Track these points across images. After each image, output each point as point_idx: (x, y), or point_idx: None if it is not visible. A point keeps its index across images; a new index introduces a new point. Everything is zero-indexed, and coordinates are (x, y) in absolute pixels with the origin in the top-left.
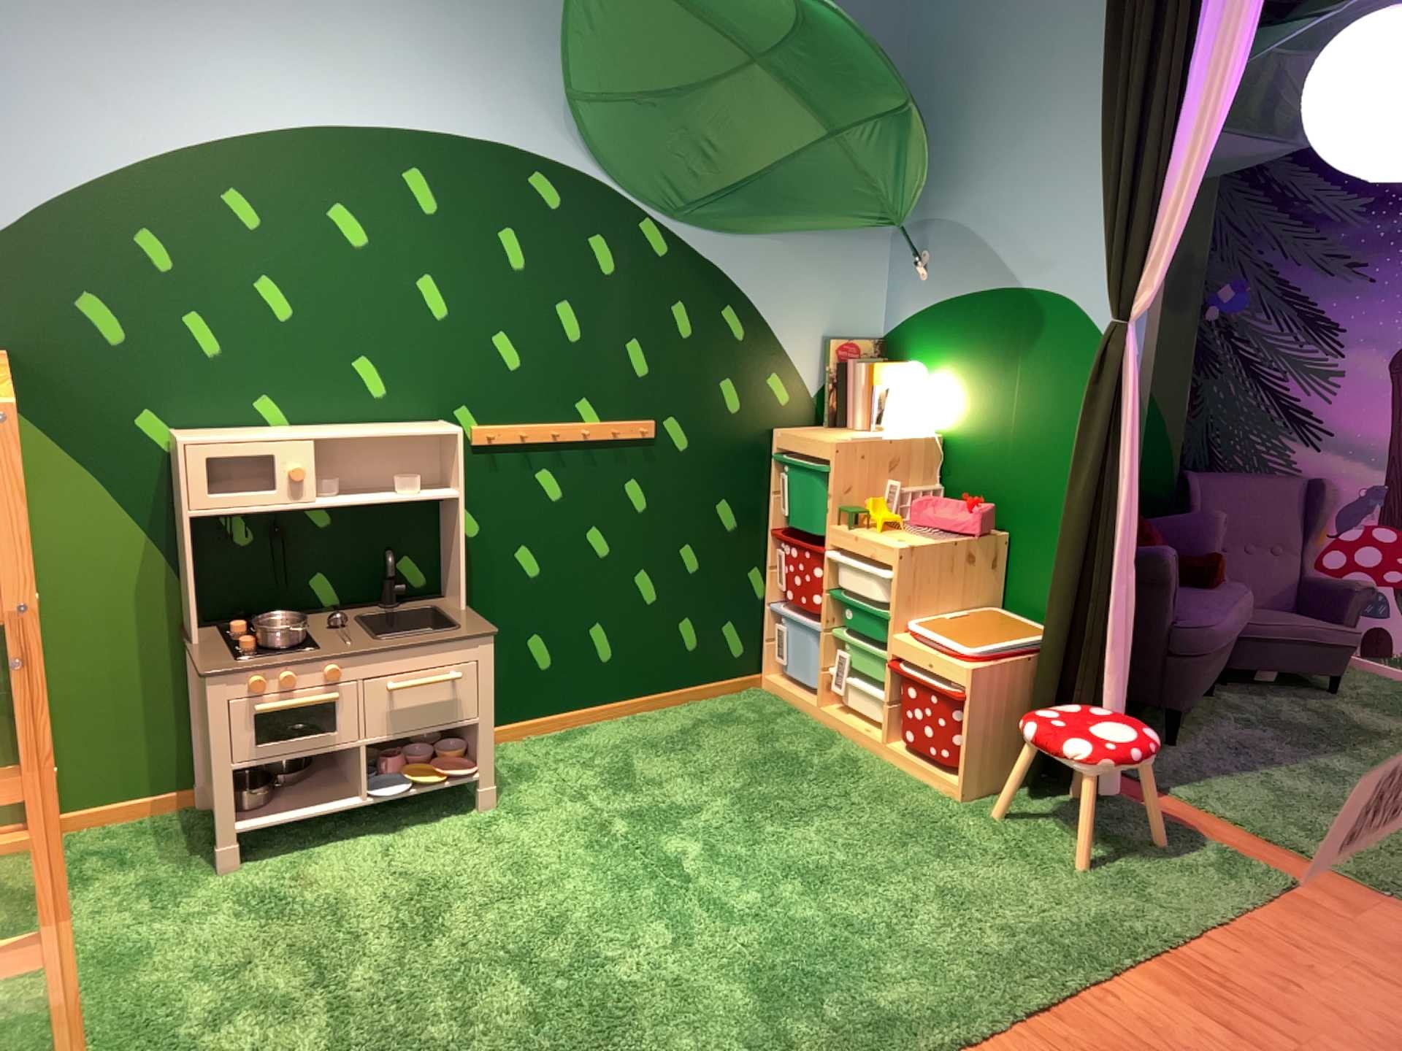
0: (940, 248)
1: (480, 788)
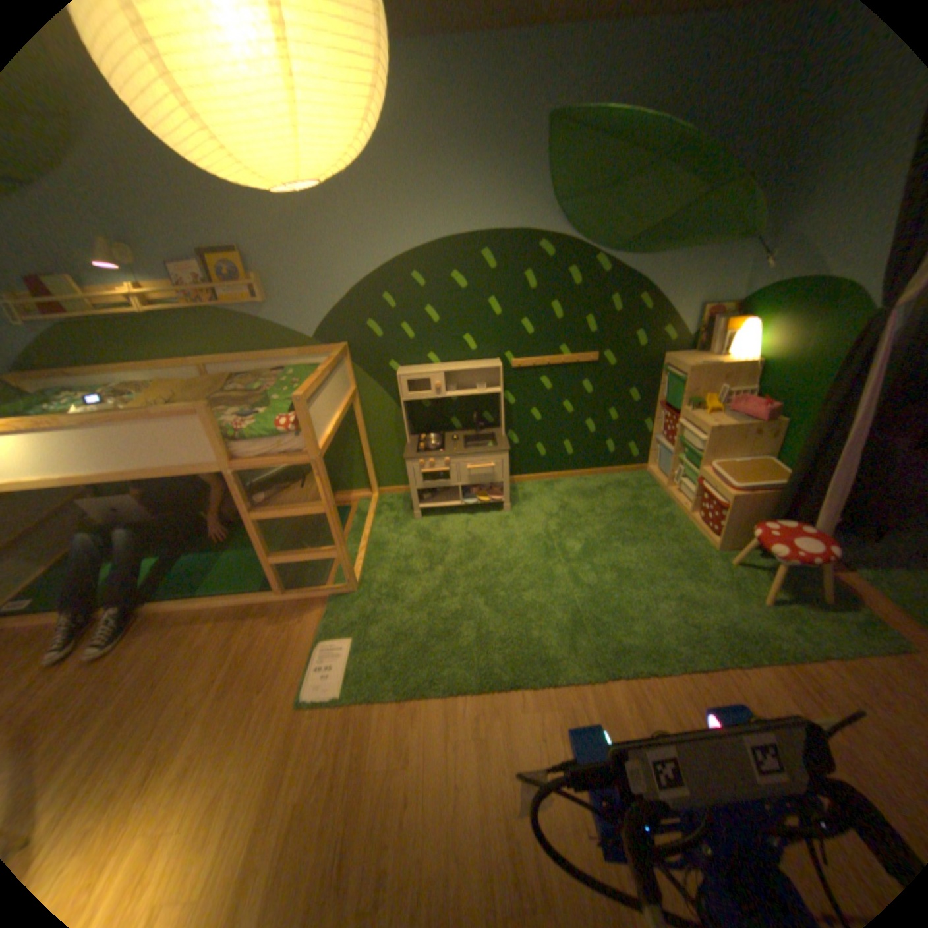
0: (788, 245)
1: (503, 505)
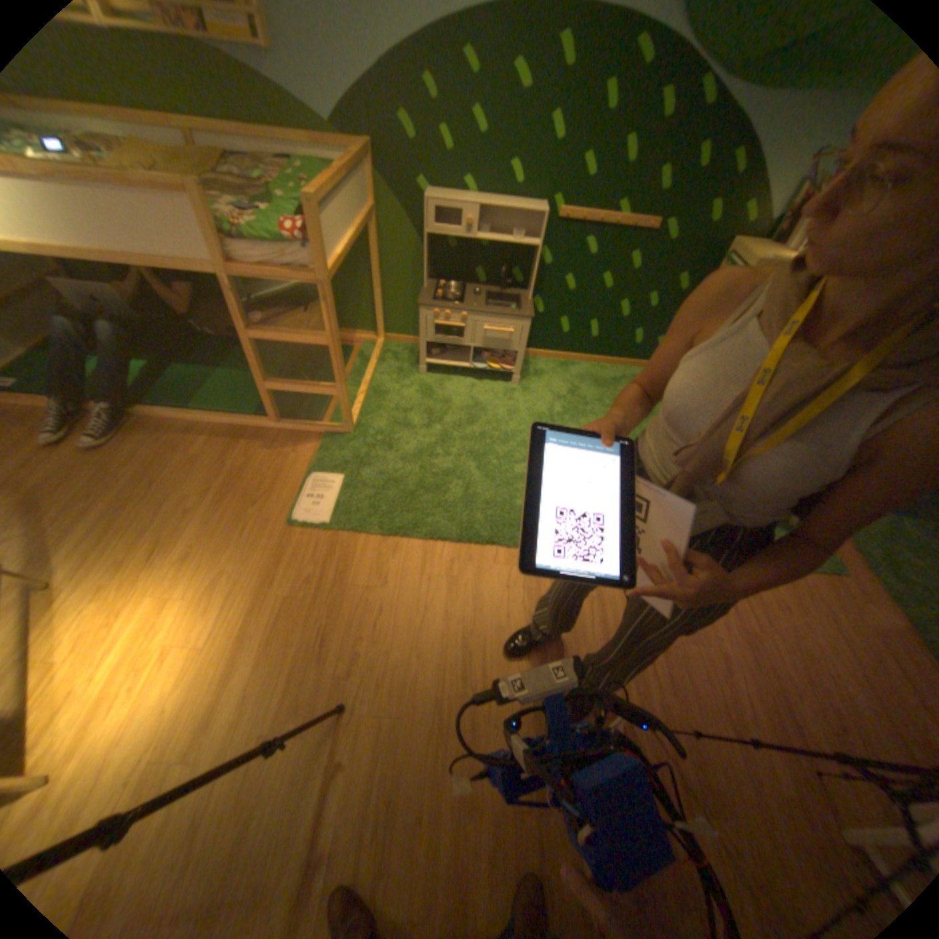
0: None
1: (512, 378)
